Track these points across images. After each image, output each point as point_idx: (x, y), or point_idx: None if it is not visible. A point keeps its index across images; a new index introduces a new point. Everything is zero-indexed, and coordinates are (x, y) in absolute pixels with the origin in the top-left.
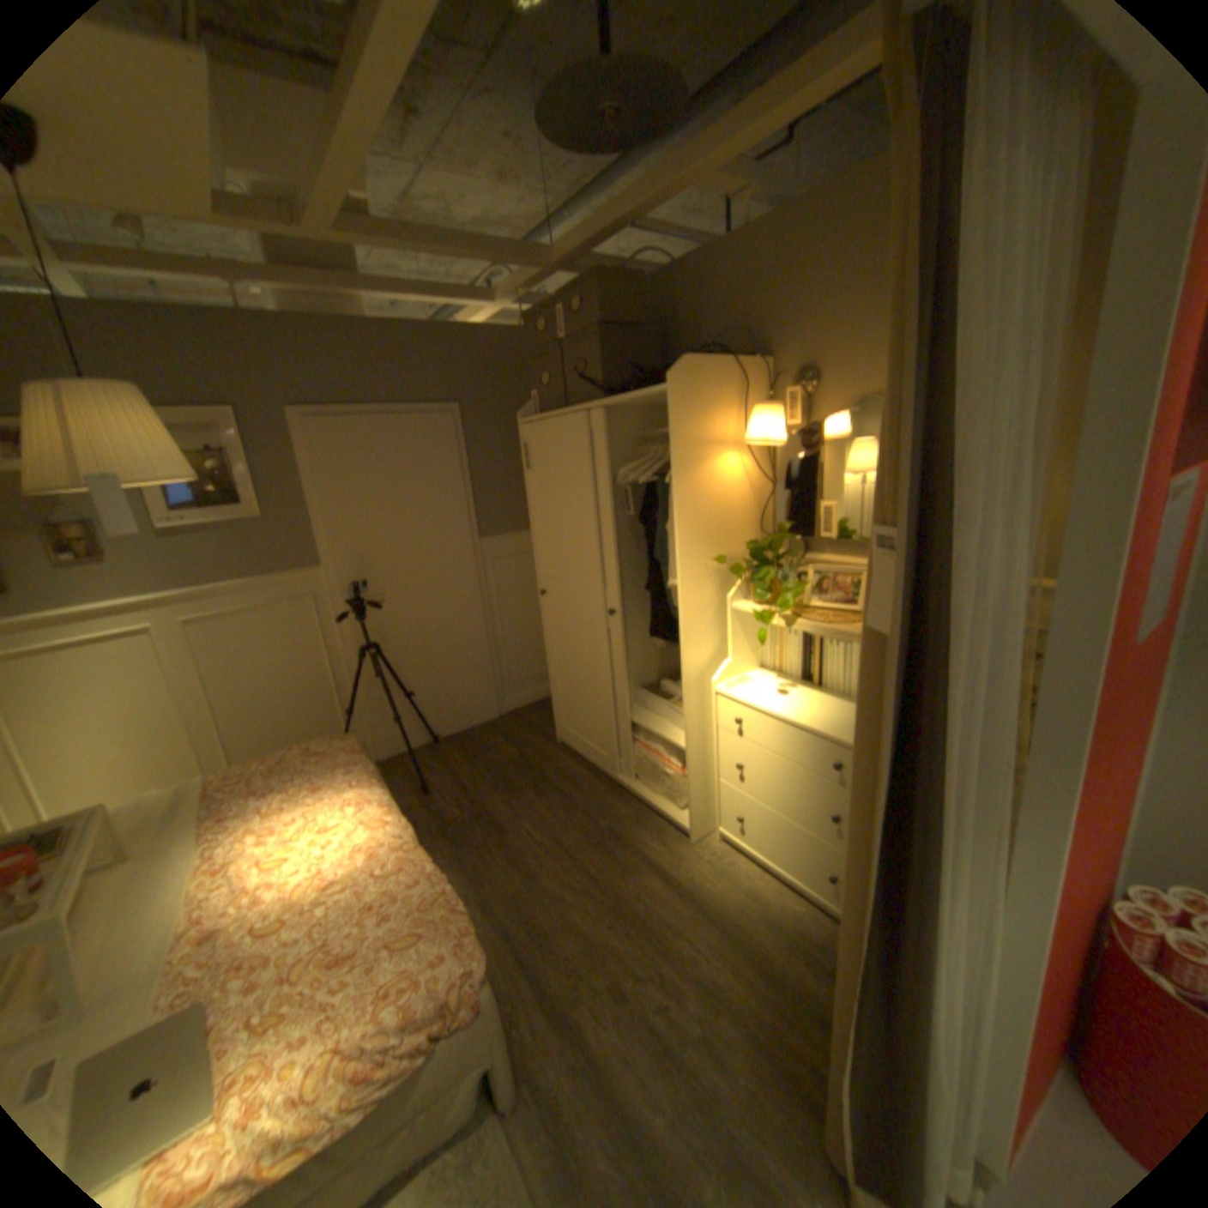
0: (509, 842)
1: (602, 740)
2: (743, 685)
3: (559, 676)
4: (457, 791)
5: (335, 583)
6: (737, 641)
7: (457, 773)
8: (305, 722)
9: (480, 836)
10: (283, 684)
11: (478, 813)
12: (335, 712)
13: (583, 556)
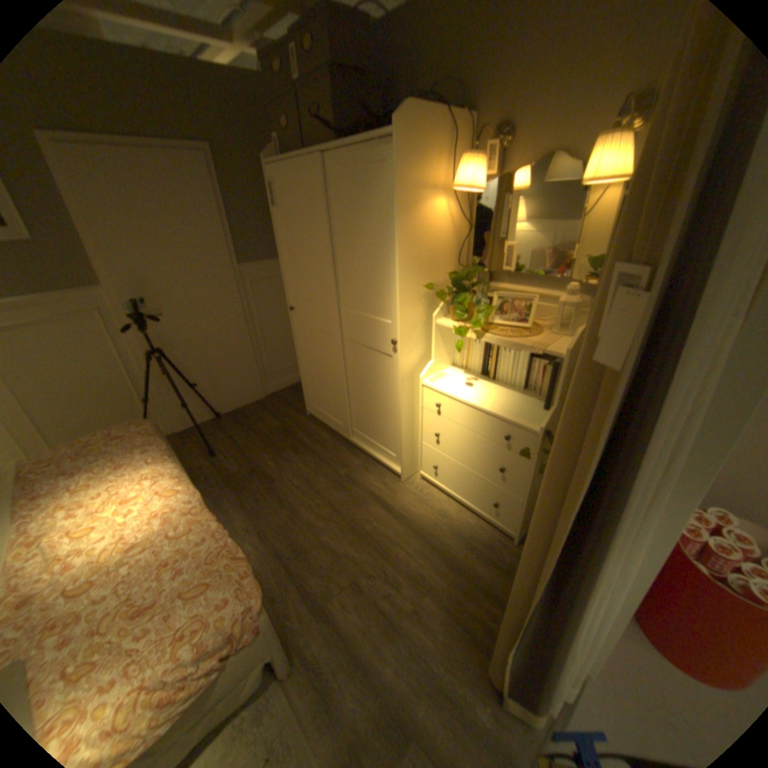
0: (276, 487)
1: (339, 414)
2: (441, 379)
3: (307, 370)
4: (237, 453)
5: (116, 299)
6: (437, 347)
7: (235, 440)
8: (109, 408)
9: (255, 484)
10: (85, 381)
11: (253, 468)
12: (134, 400)
13: (321, 280)
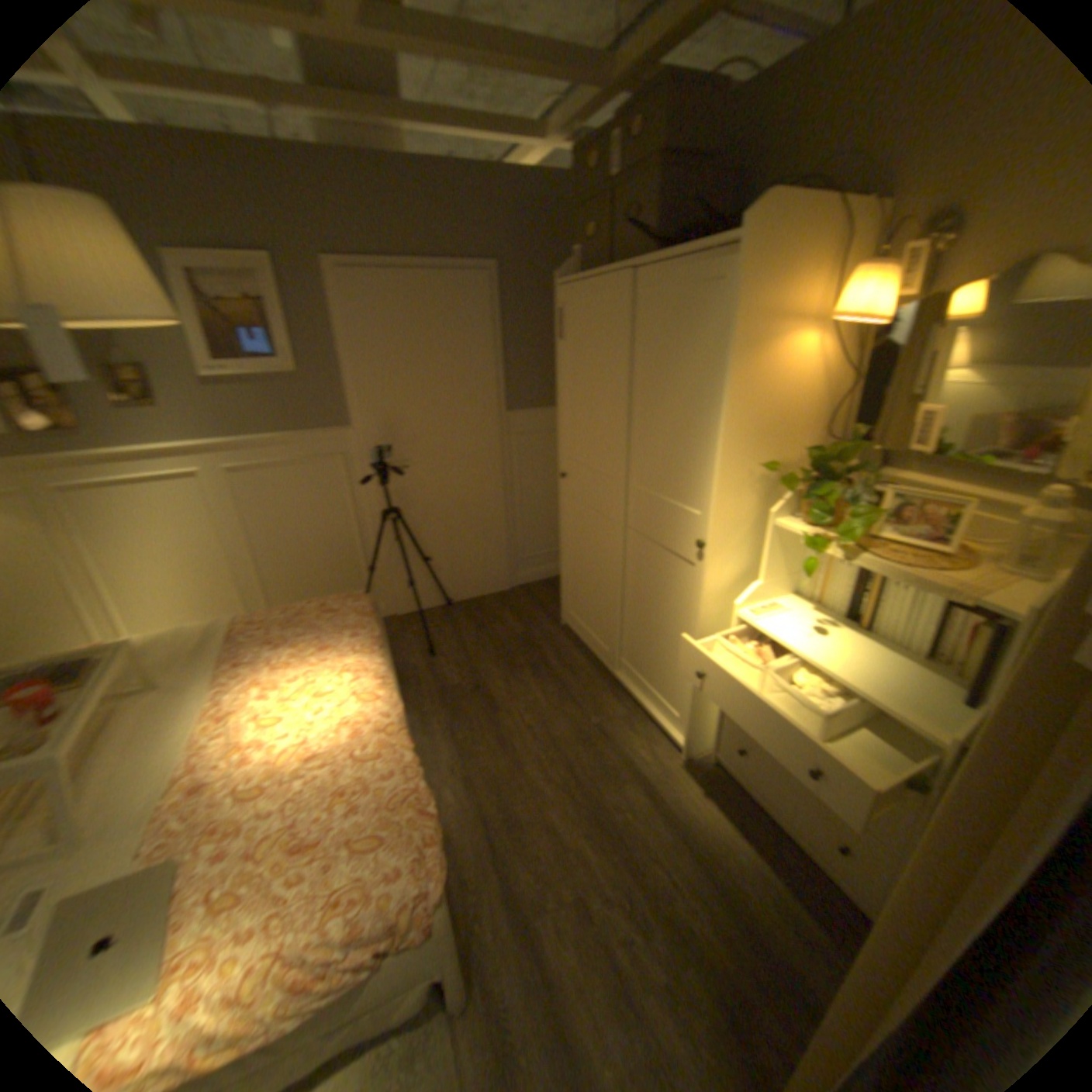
0: (500, 720)
1: (604, 634)
2: (772, 612)
3: (569, 562)
4: (460, 658)
5: (360, 445)
6: (772, 560)
7: (462, 640)
8: (331, 573)
9: (474, 708)
10: (312, 536)
11: (476, 684)
12: (358, 567)
13: (607, 442)
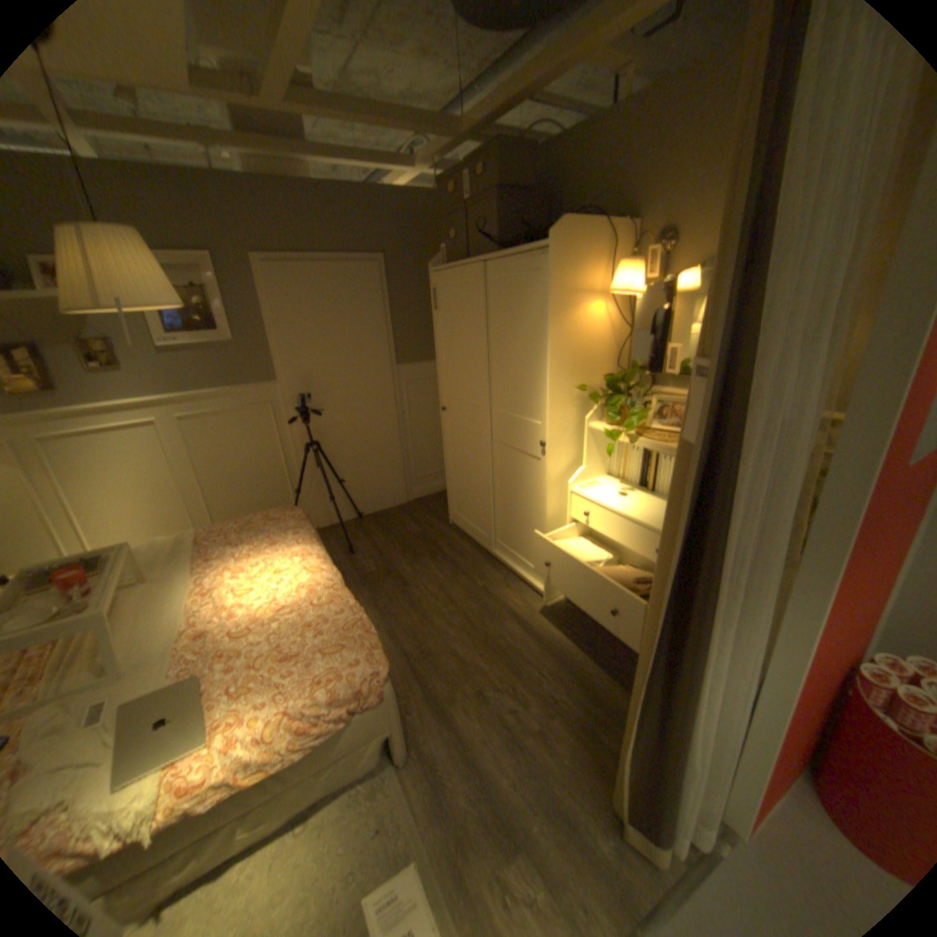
0: (411, 591)
1: (483, 523)
2: (593, 487)
3: (453, 474)
4: (375, 553)
5: (287, 395)
6: (591, 453)
7: (375, 541)
8: (266, 497)
9: (390, 585)
10: (250, 468)
11: (389, 570)
12: (287, 491)
13: (475, 381)
